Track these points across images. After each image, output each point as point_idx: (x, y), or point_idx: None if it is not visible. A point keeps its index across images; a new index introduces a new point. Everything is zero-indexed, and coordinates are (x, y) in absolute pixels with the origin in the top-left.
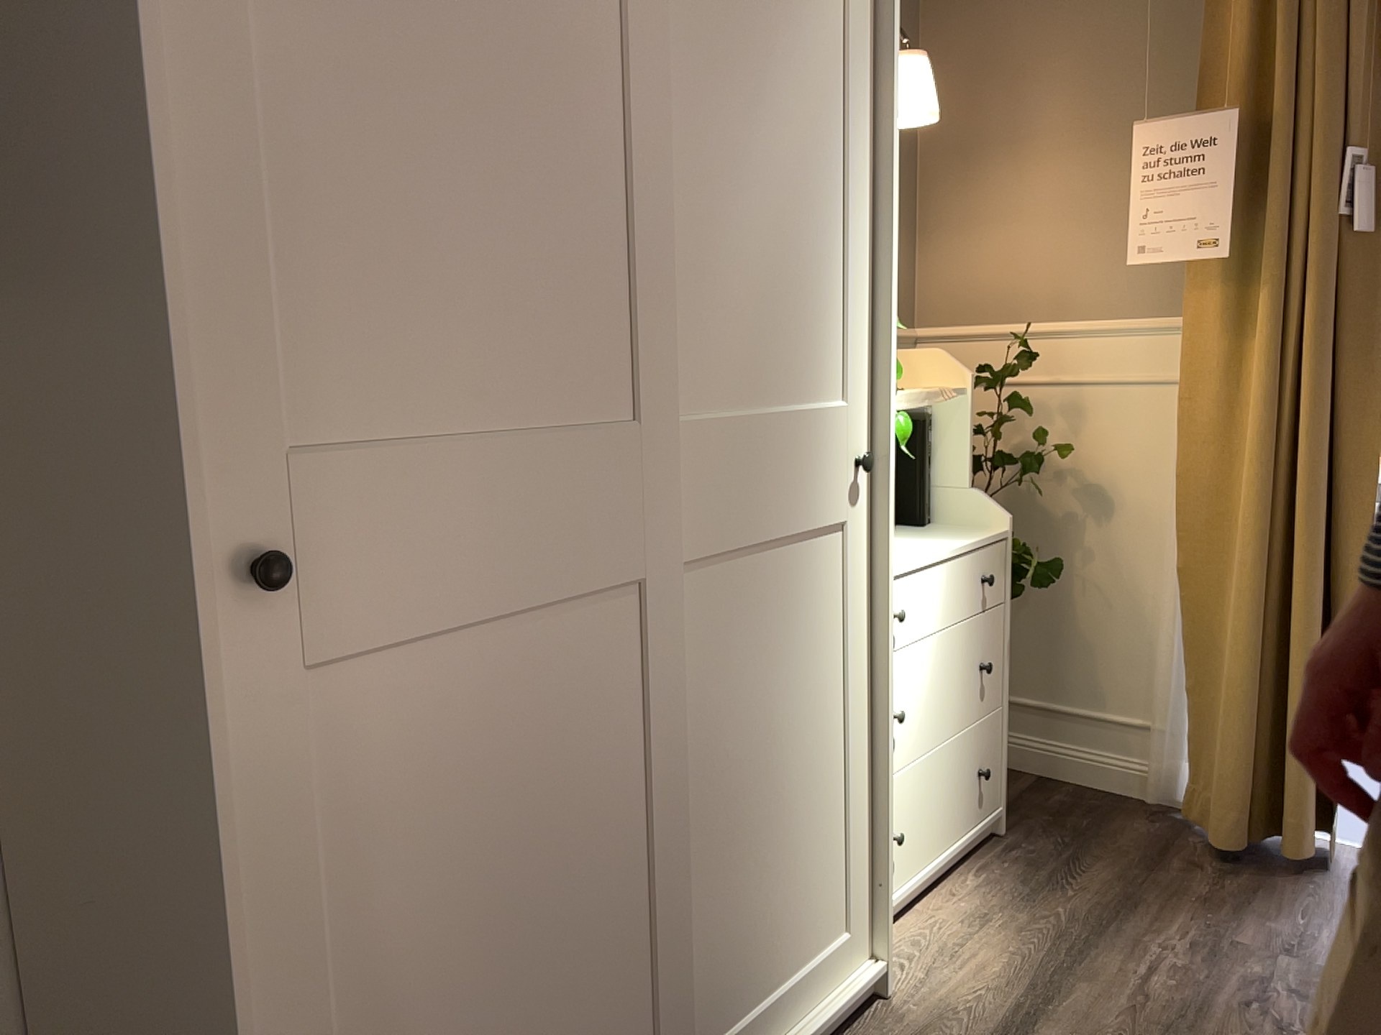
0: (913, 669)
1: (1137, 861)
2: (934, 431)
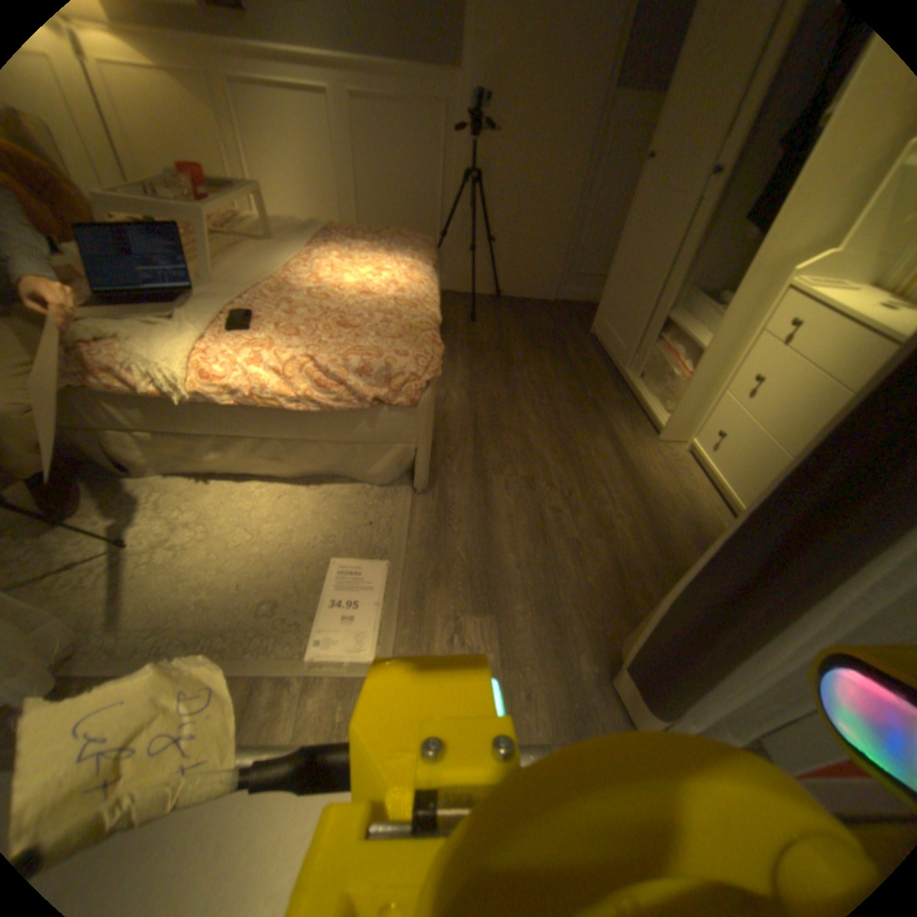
0: (794, 370)
1: None
2: None
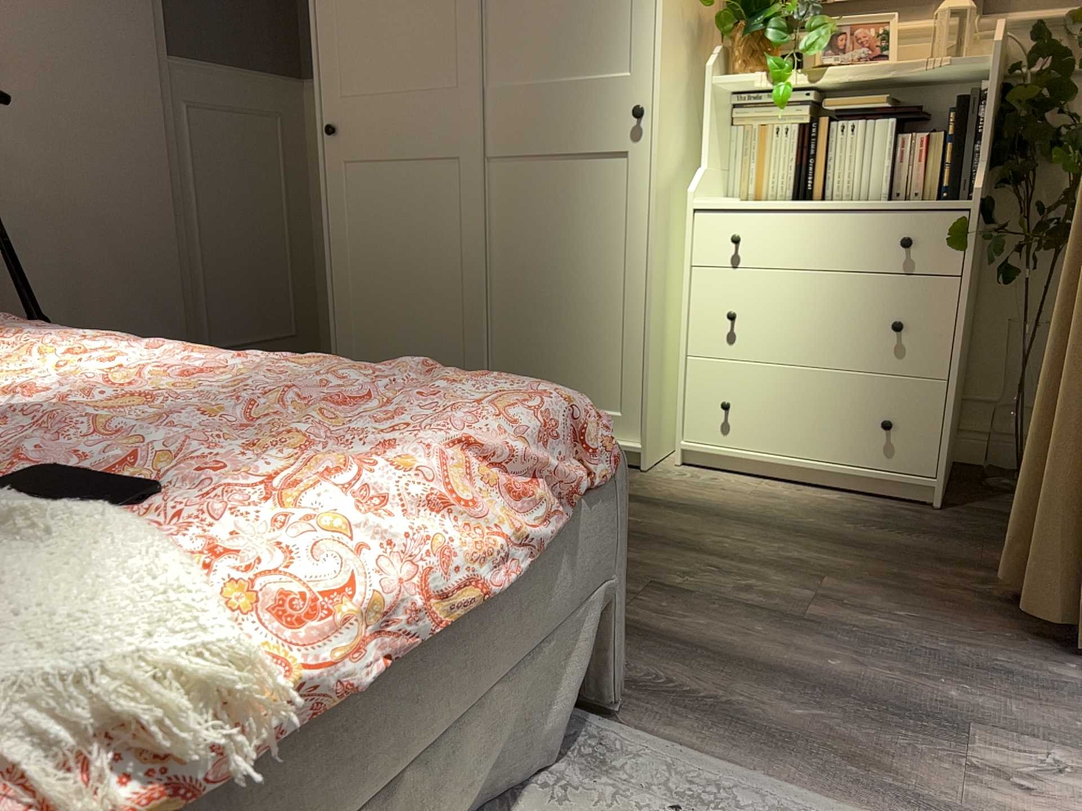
0: (765, 289)
1: (959, 560)
2: (983, 105)
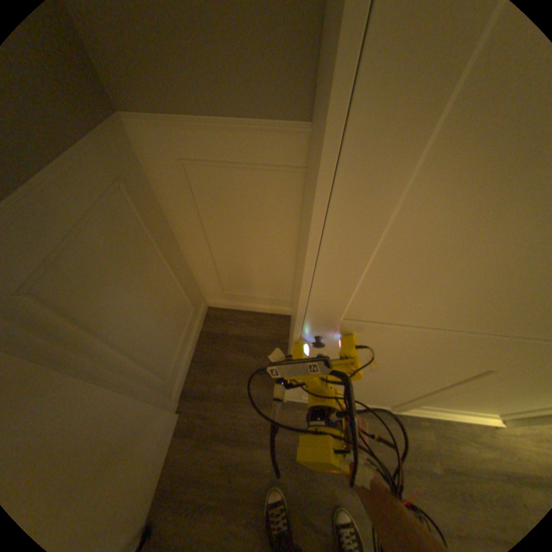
0: None
1: None
2: None
